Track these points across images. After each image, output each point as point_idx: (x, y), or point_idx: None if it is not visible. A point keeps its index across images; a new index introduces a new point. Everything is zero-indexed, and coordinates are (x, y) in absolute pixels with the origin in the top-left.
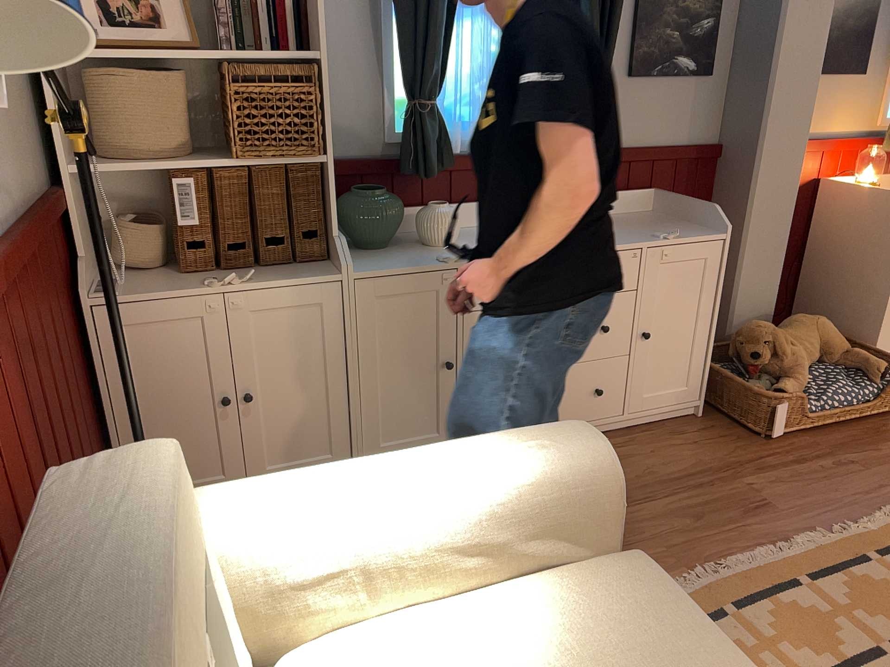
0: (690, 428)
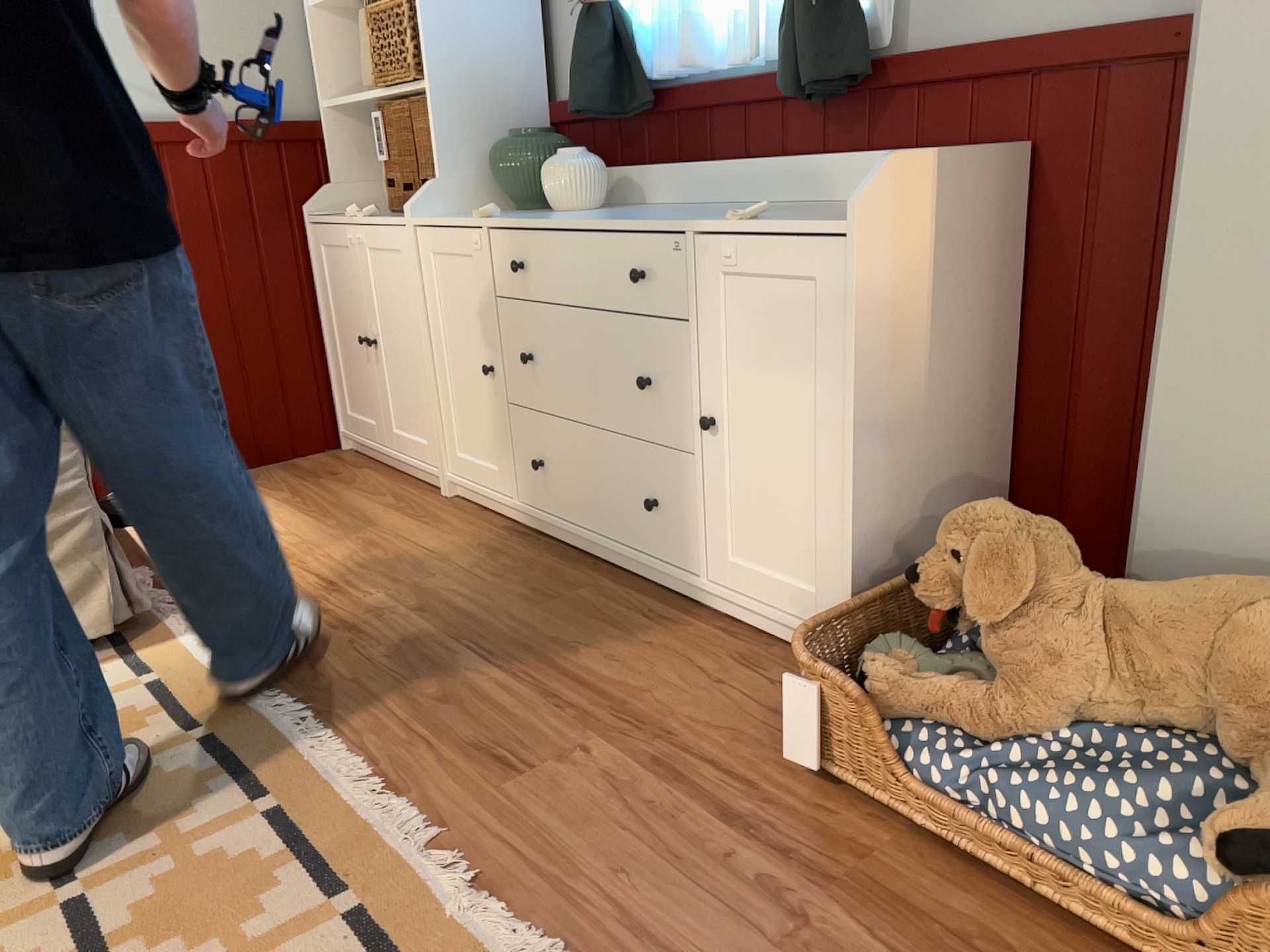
0: (781, 674)
